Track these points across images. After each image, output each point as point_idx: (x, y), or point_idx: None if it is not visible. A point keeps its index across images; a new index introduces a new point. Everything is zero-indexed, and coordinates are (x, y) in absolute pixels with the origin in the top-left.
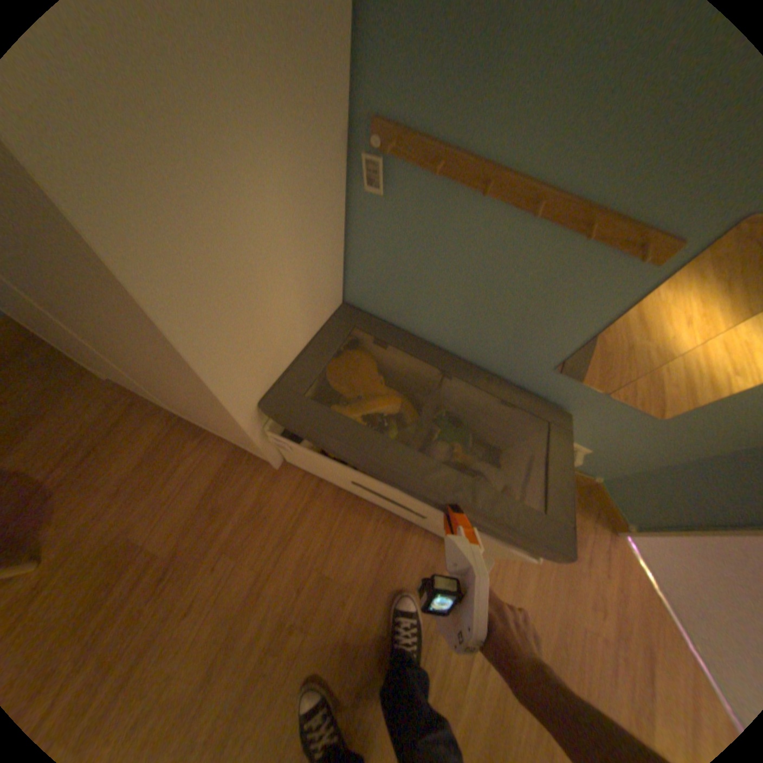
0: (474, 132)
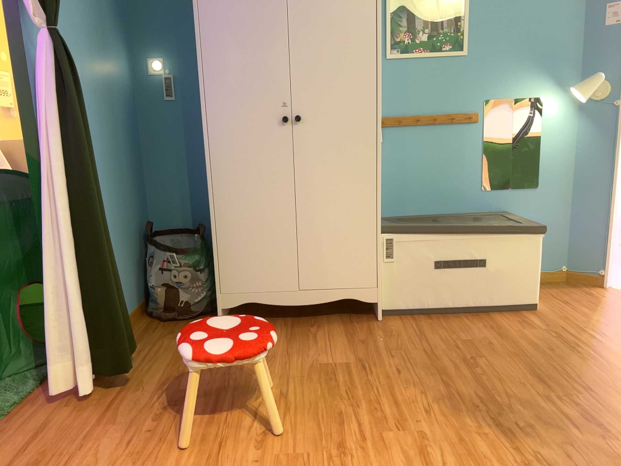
0: (405, 110)
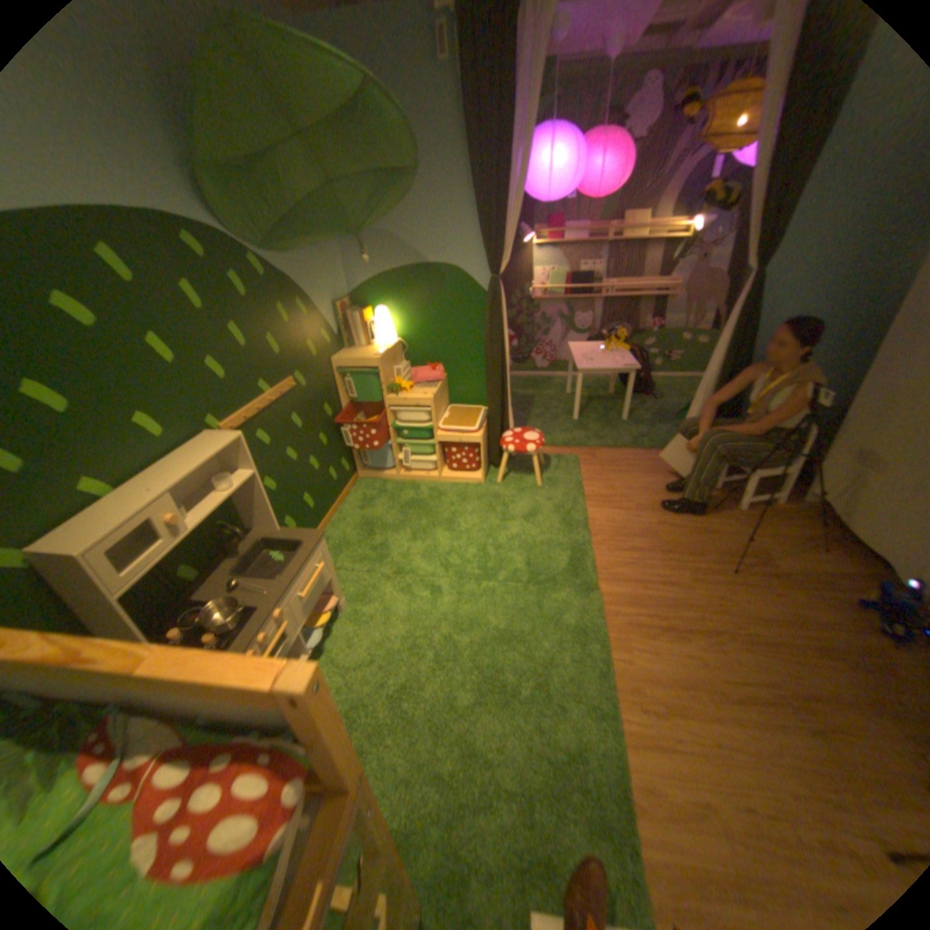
0: None
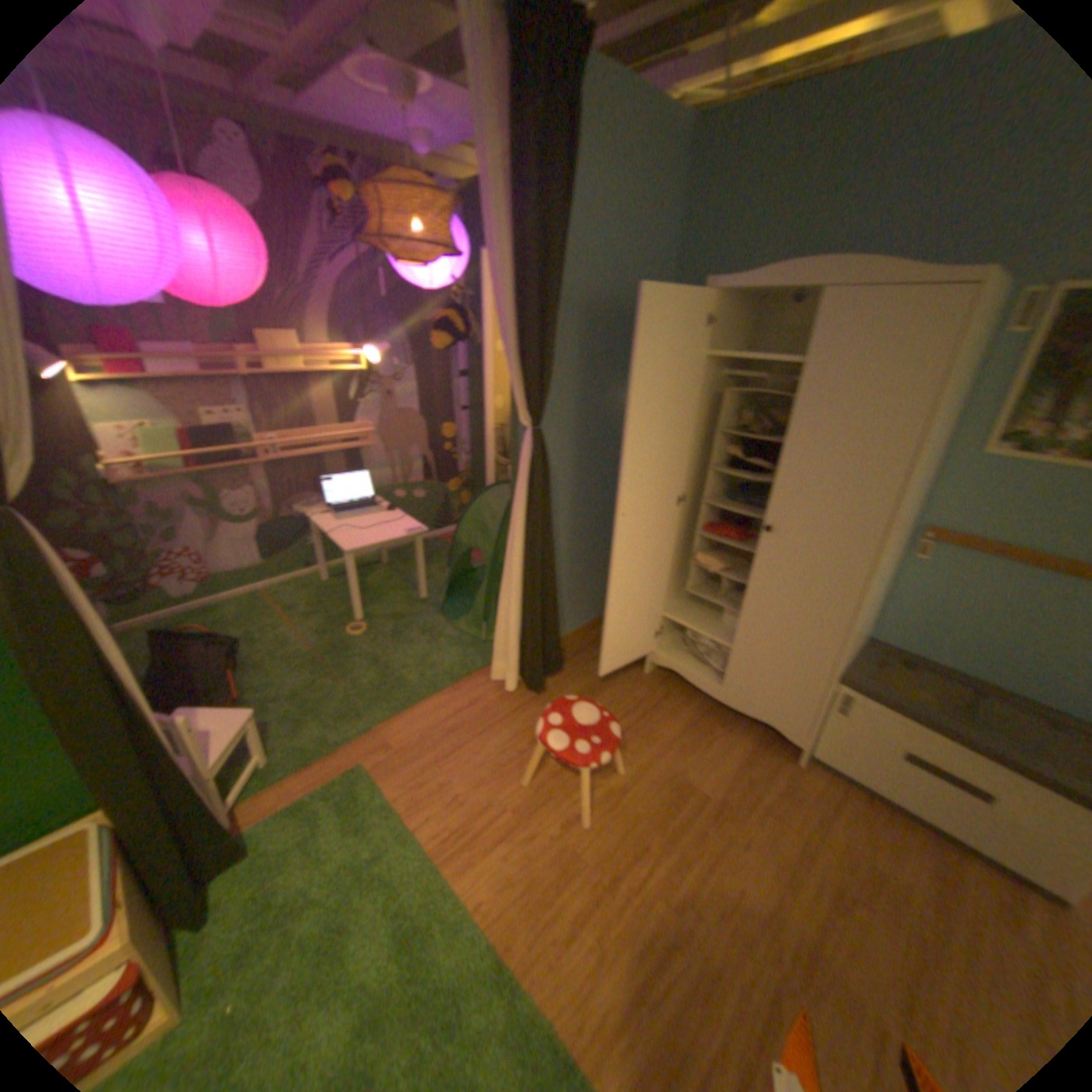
0: (992, 531)
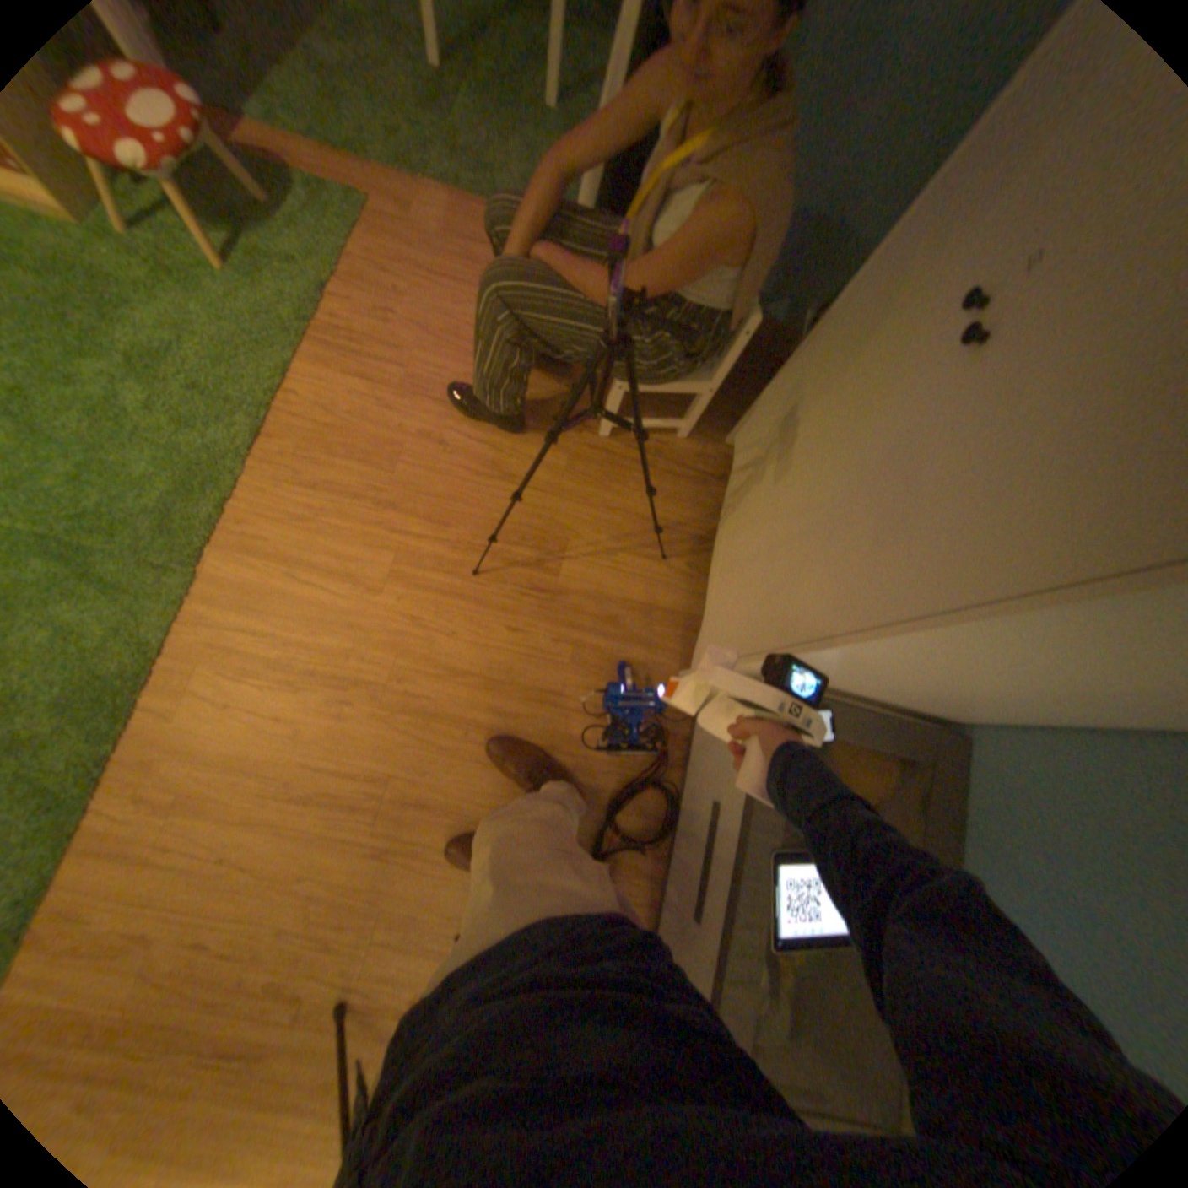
0: None
